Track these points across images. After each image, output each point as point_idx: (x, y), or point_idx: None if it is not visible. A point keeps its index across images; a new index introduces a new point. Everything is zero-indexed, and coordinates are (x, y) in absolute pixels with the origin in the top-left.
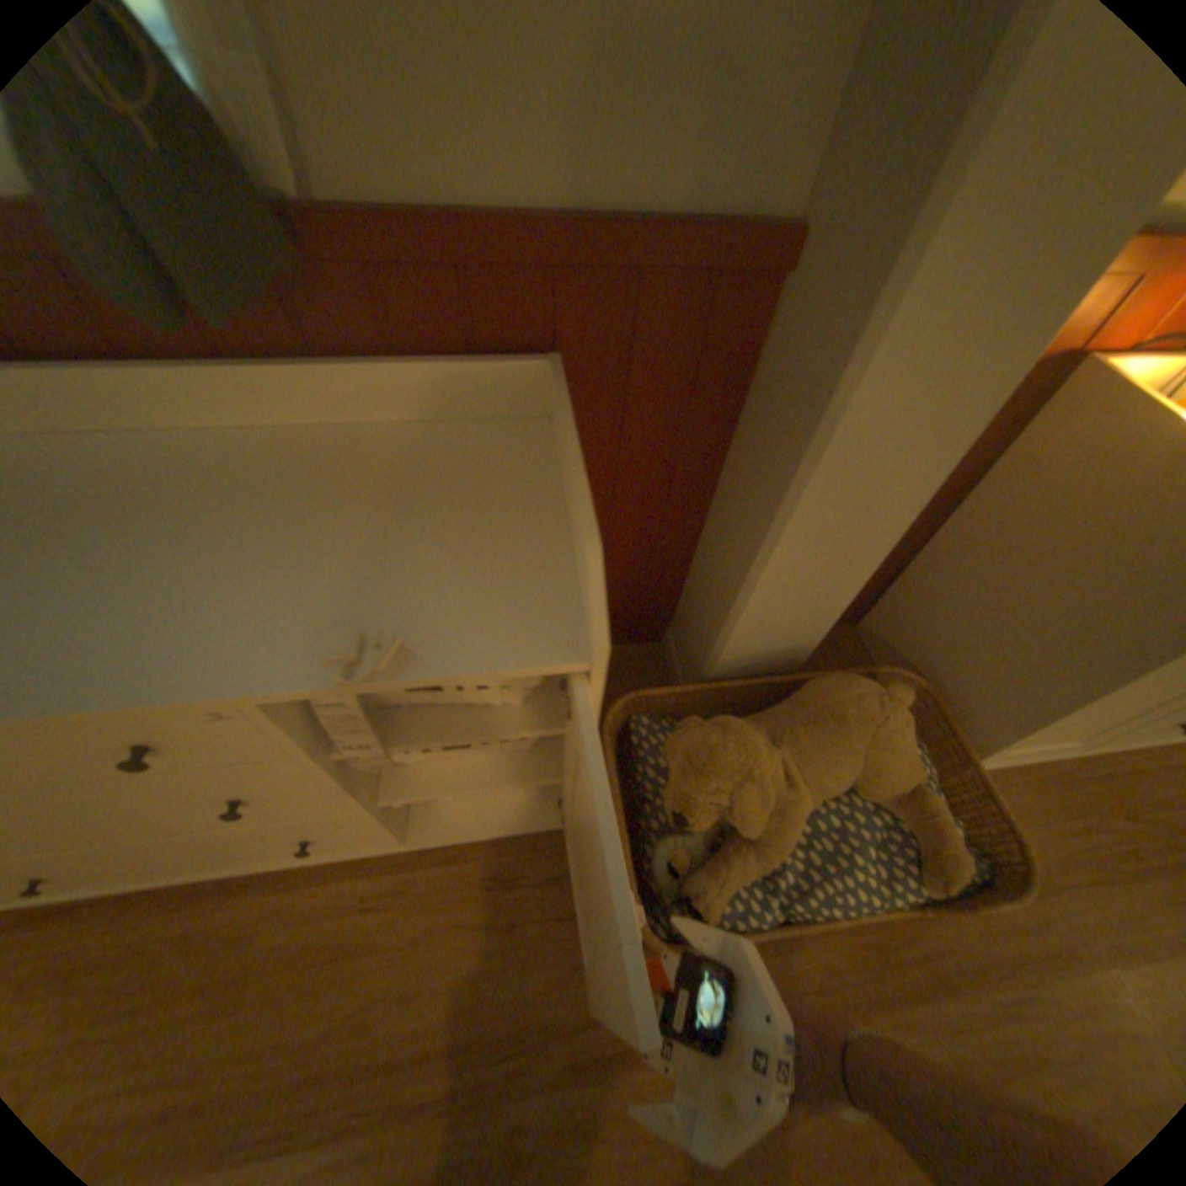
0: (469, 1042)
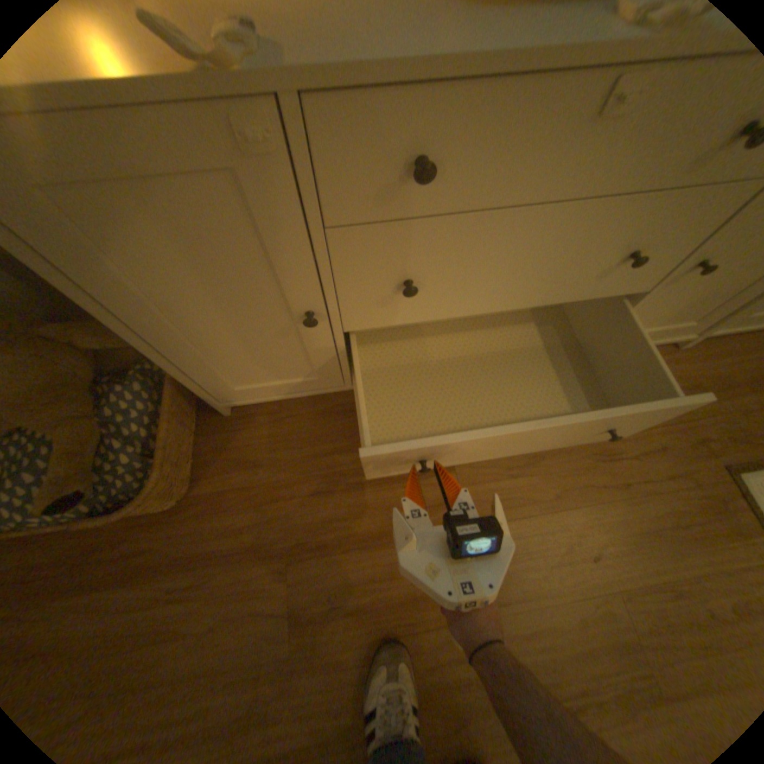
0: None
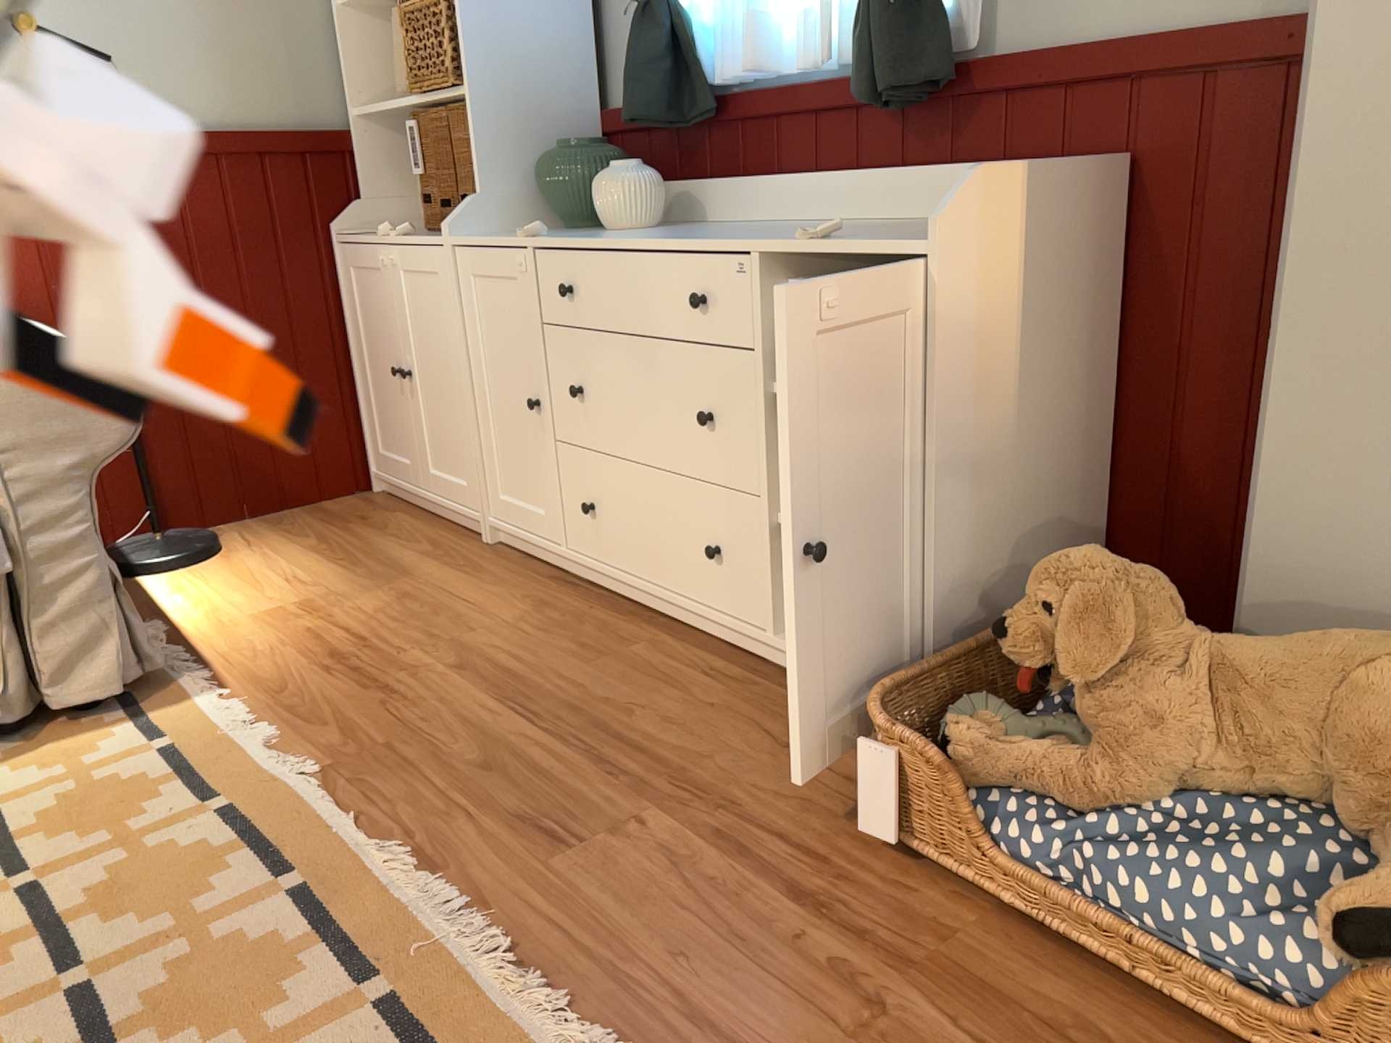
0: (672, 767)
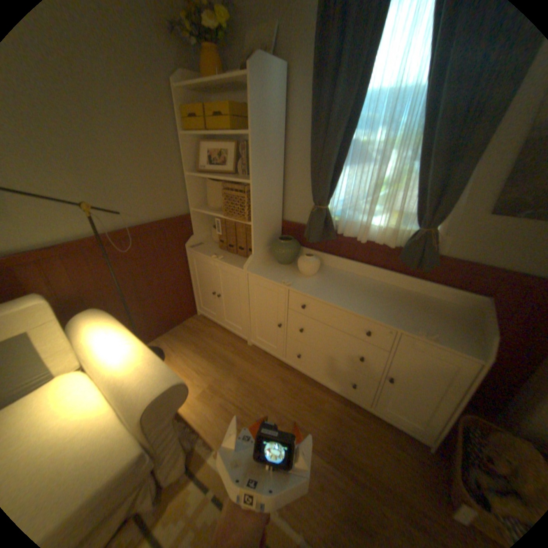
0: (375, 477)
